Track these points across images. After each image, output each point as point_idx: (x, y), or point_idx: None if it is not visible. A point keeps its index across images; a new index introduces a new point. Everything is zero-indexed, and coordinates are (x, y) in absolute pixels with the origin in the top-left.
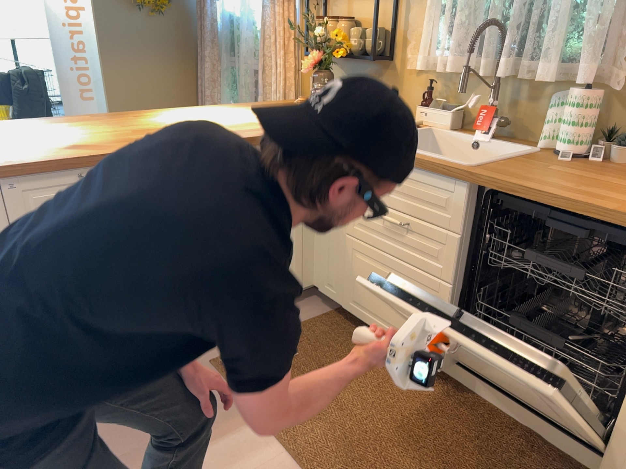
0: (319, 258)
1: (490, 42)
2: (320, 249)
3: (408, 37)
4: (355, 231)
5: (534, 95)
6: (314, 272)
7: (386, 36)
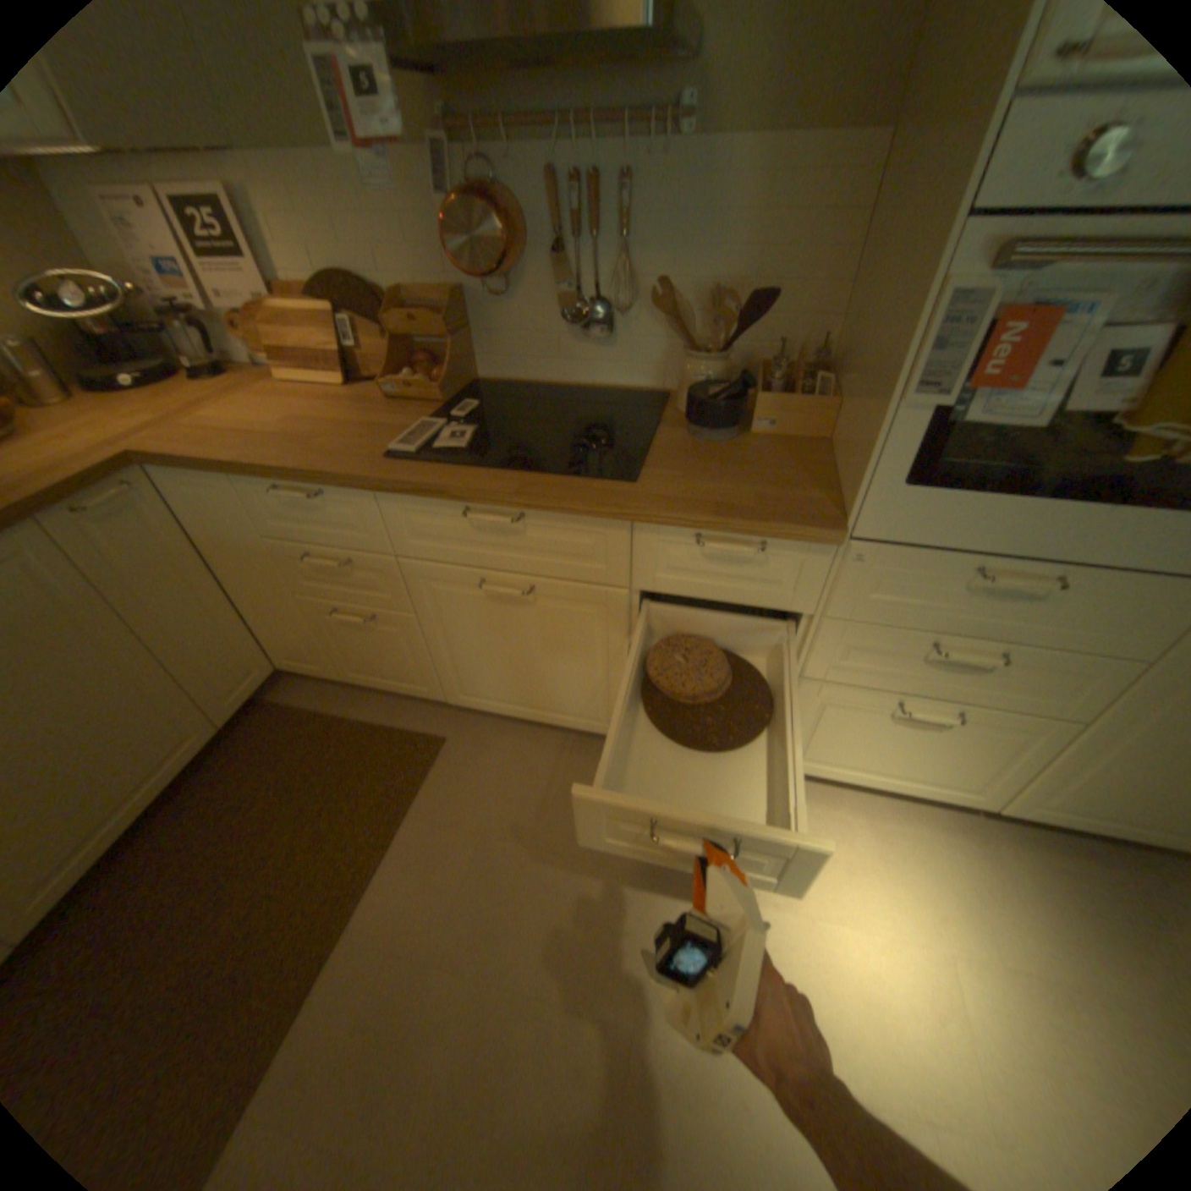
0: None
1: None
2: None
3: None
4: None
5: None
6: None
7: None
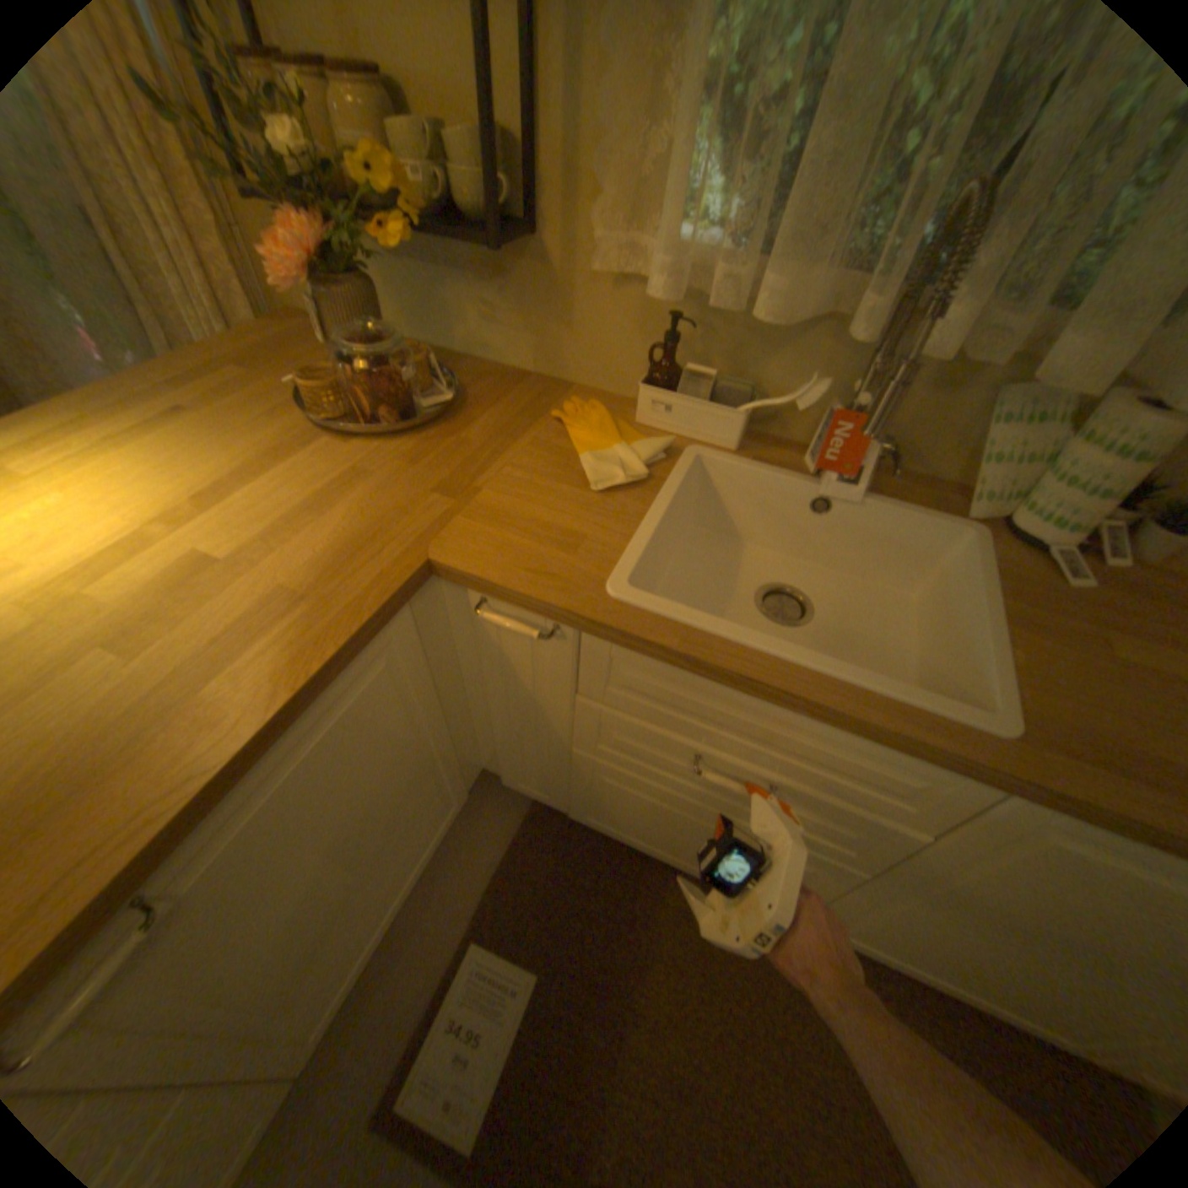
0: (494, 746)
1: (907, 224)
2: (492, 737)
3: (601, 167)
4: (602, 754)
5: (961, 373)
6: (484, 759)
7: (507, 144)
